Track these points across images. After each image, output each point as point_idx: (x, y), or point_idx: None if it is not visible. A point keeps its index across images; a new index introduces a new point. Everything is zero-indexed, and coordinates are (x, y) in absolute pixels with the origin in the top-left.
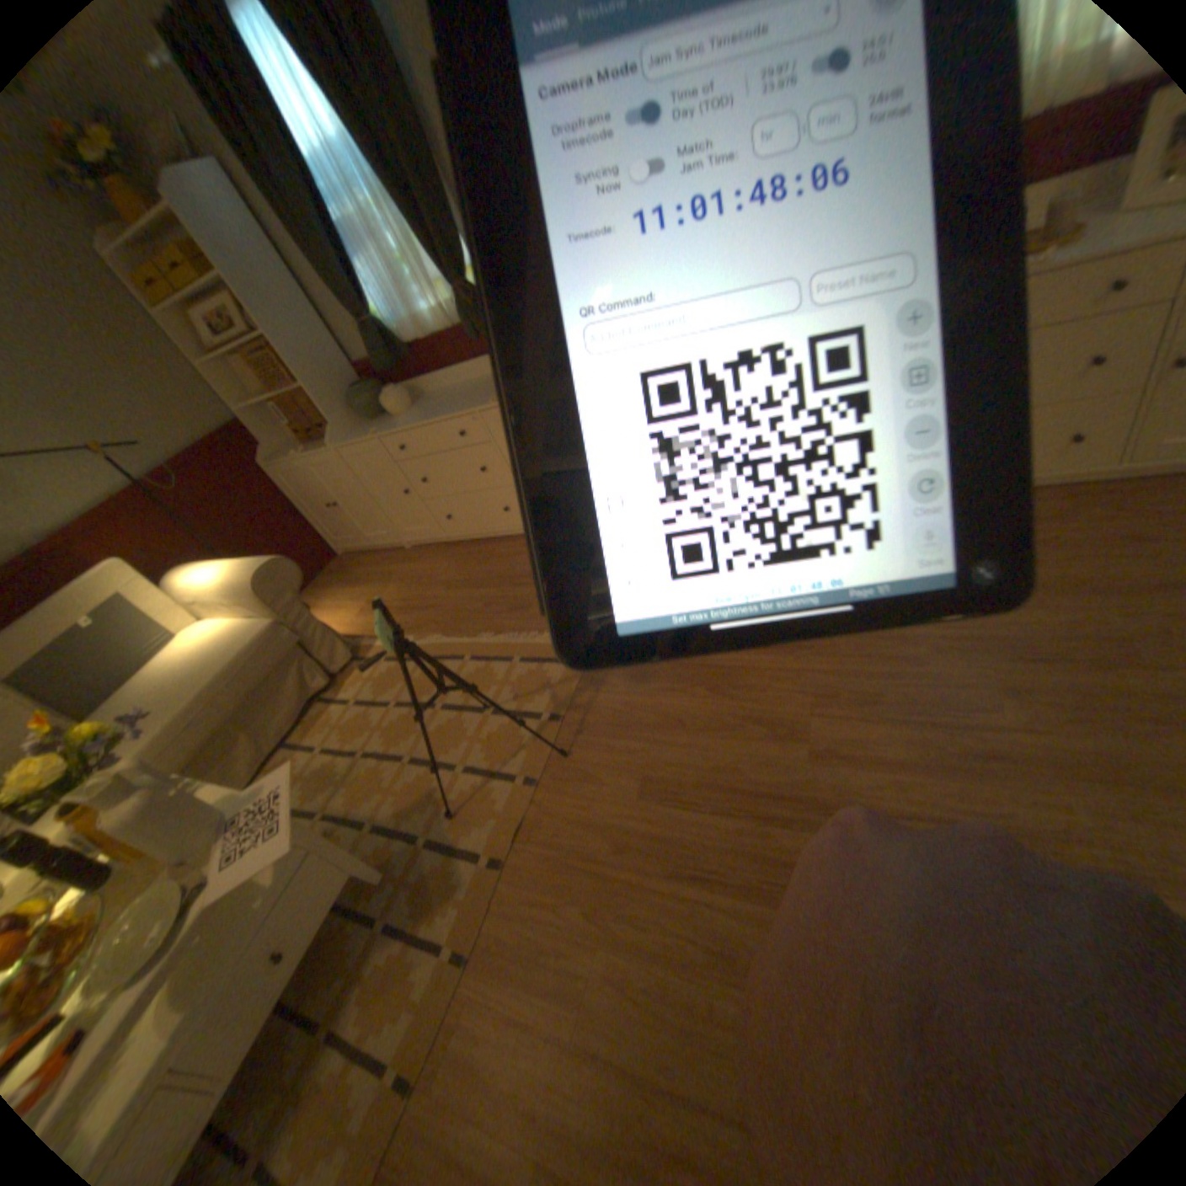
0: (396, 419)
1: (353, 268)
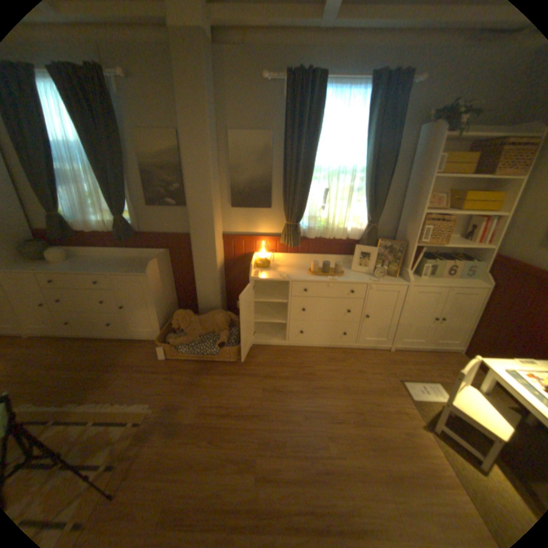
0: (51, 267)
1: (56, 192)
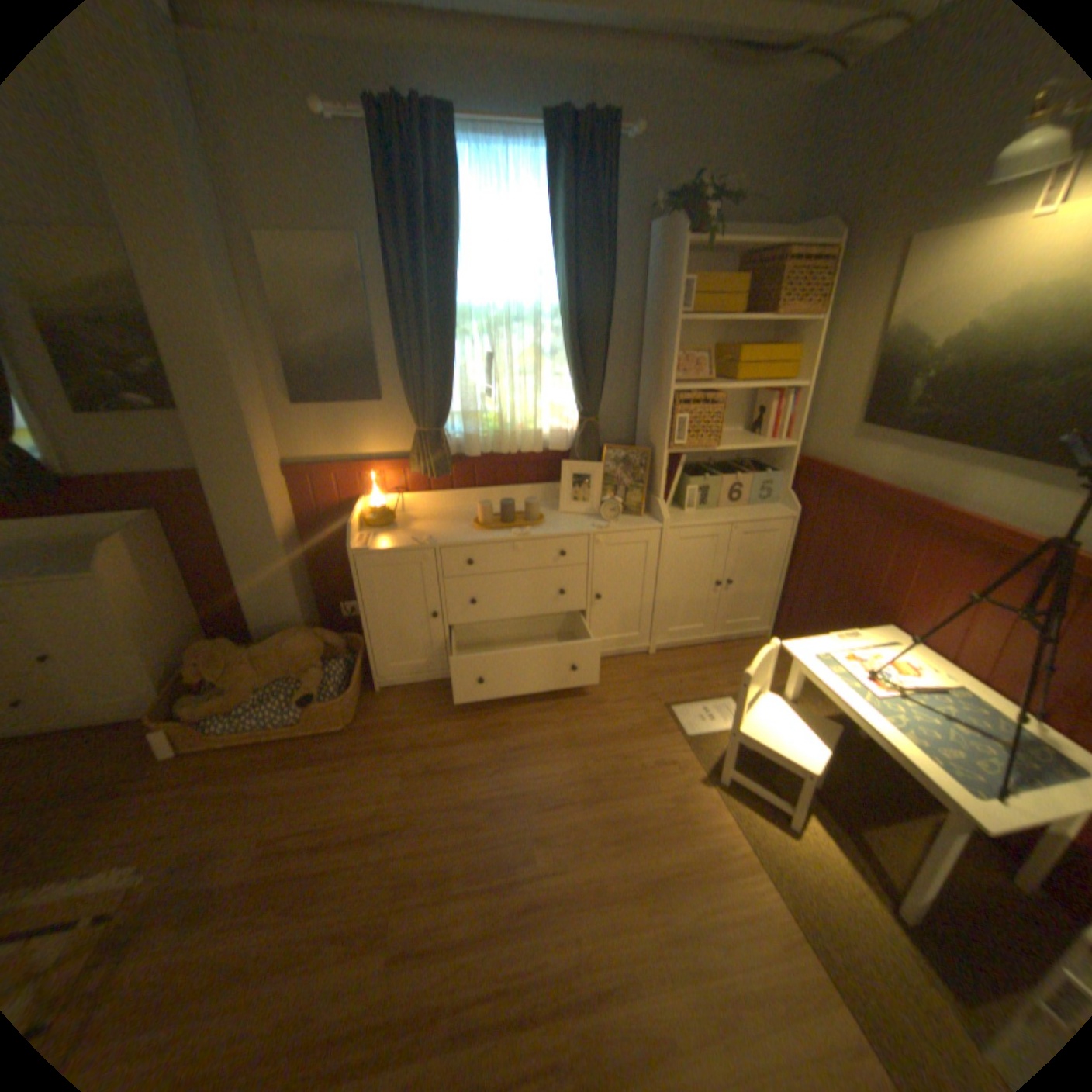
0: None
1: None
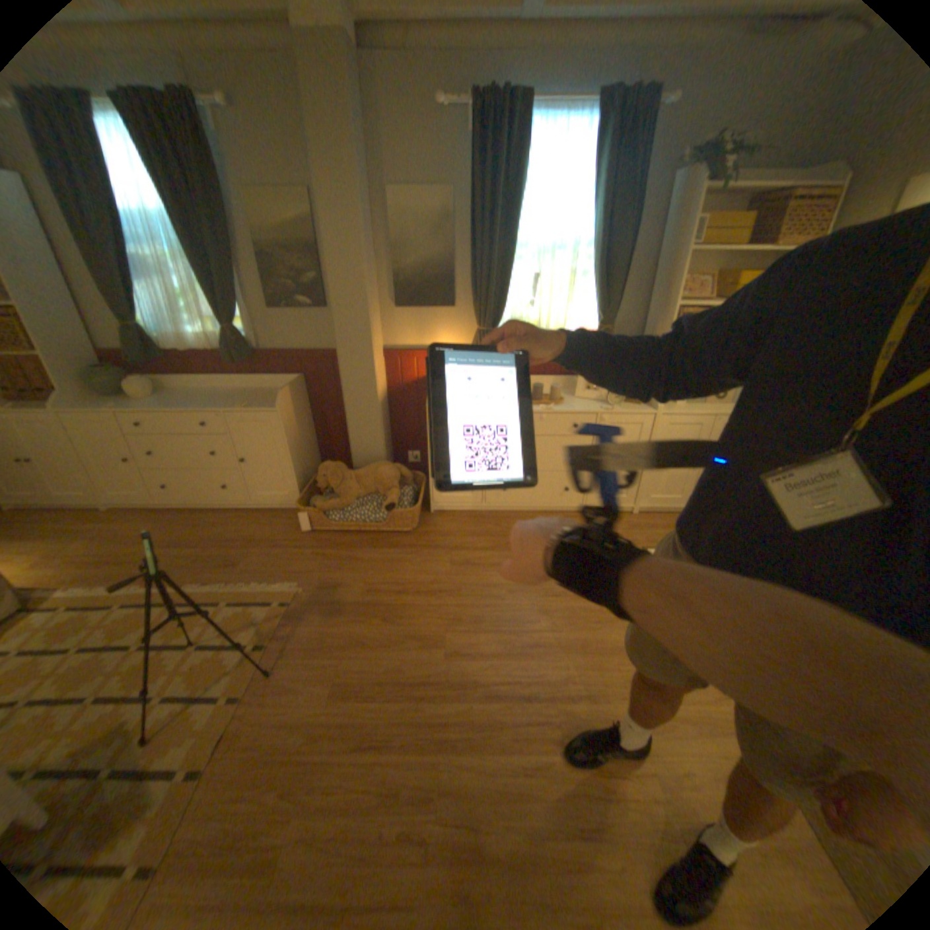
0: (136, 404)
1: (132, 291)
